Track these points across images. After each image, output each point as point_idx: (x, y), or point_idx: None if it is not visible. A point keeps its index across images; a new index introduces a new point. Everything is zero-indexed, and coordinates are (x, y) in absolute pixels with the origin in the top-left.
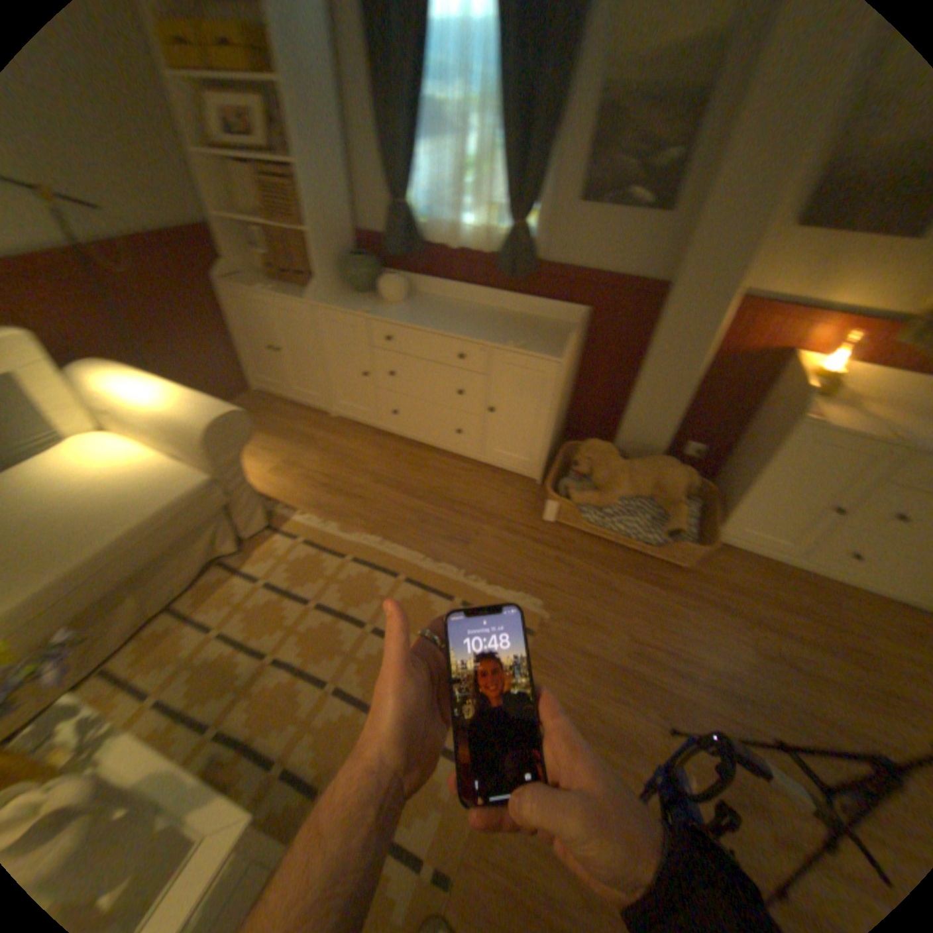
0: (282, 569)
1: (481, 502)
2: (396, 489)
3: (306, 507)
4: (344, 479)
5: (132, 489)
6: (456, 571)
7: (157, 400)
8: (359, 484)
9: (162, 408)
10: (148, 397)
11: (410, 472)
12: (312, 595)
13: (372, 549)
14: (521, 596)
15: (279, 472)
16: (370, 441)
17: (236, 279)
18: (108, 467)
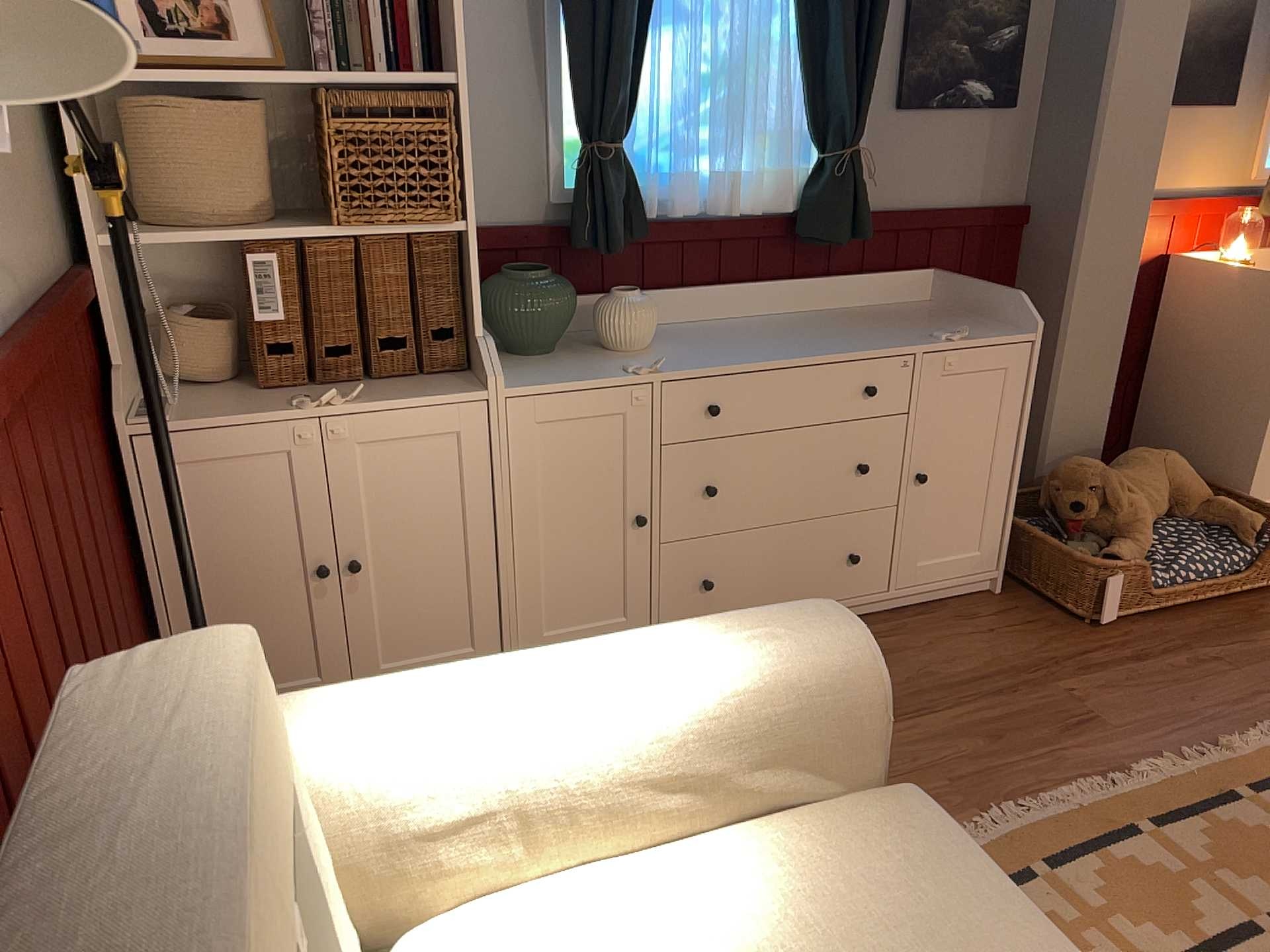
0: None
1: (992, 660)
2: None
3: None
4: None
5: (874, 918)
6: (1162, 763)
7: (645, 680)
8: None
9: (692, 687)
10: (608, 688)
11: None
12: None
13: (1033, 830)
14: (1261, 729)
15: None
16: None
17: (174, 414)
18: (692, 947)
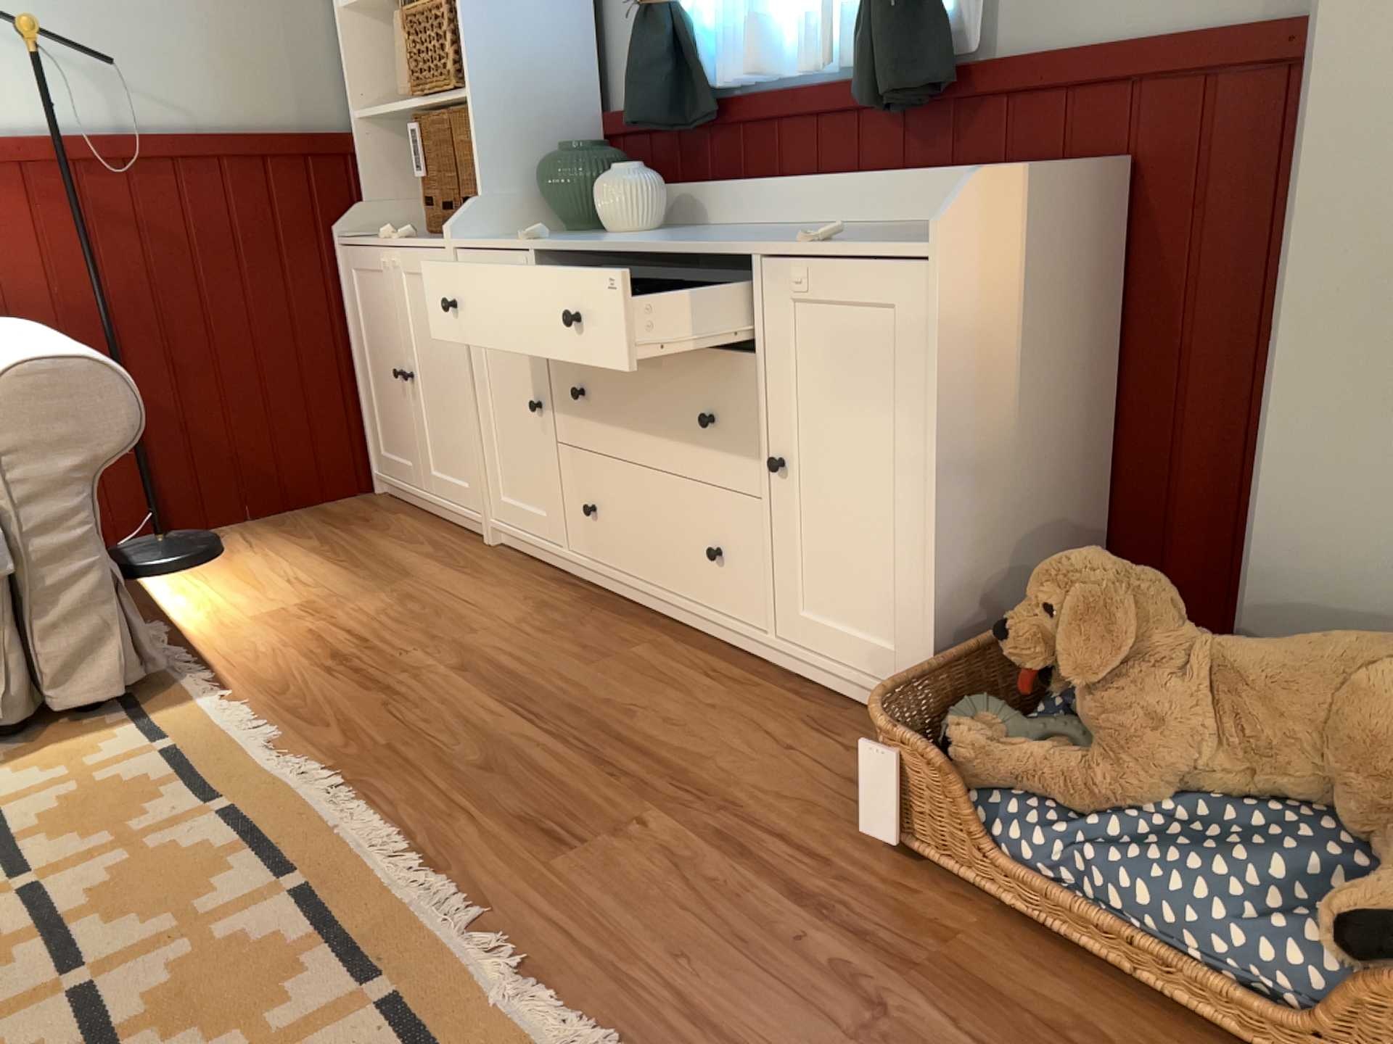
0: (56, 791)
1: (697, 755)
2: (488, 688)
3: (250, 687)
4: (387, 651)
5: None
6: (456, 909)
7: None
8: (411, 666)
9: None
10: None
11: (557, 660)
12: (48, 861)
13: (290, 798)
14: None
15: (270, 620)
16: (523, 593)
17: (368, 238)
18: None
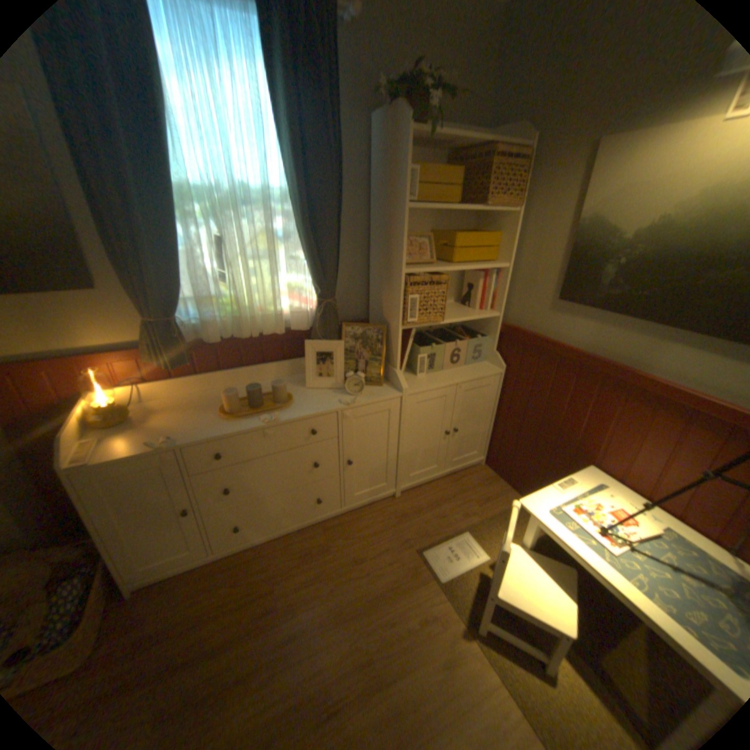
0: None
1: None
2: None
3: None
4: None
5: None
6: None
7: None
8: None
9: None
10: None
11: None
12: None
13: None
14: None
15: None
16: None
17: None
18: None
